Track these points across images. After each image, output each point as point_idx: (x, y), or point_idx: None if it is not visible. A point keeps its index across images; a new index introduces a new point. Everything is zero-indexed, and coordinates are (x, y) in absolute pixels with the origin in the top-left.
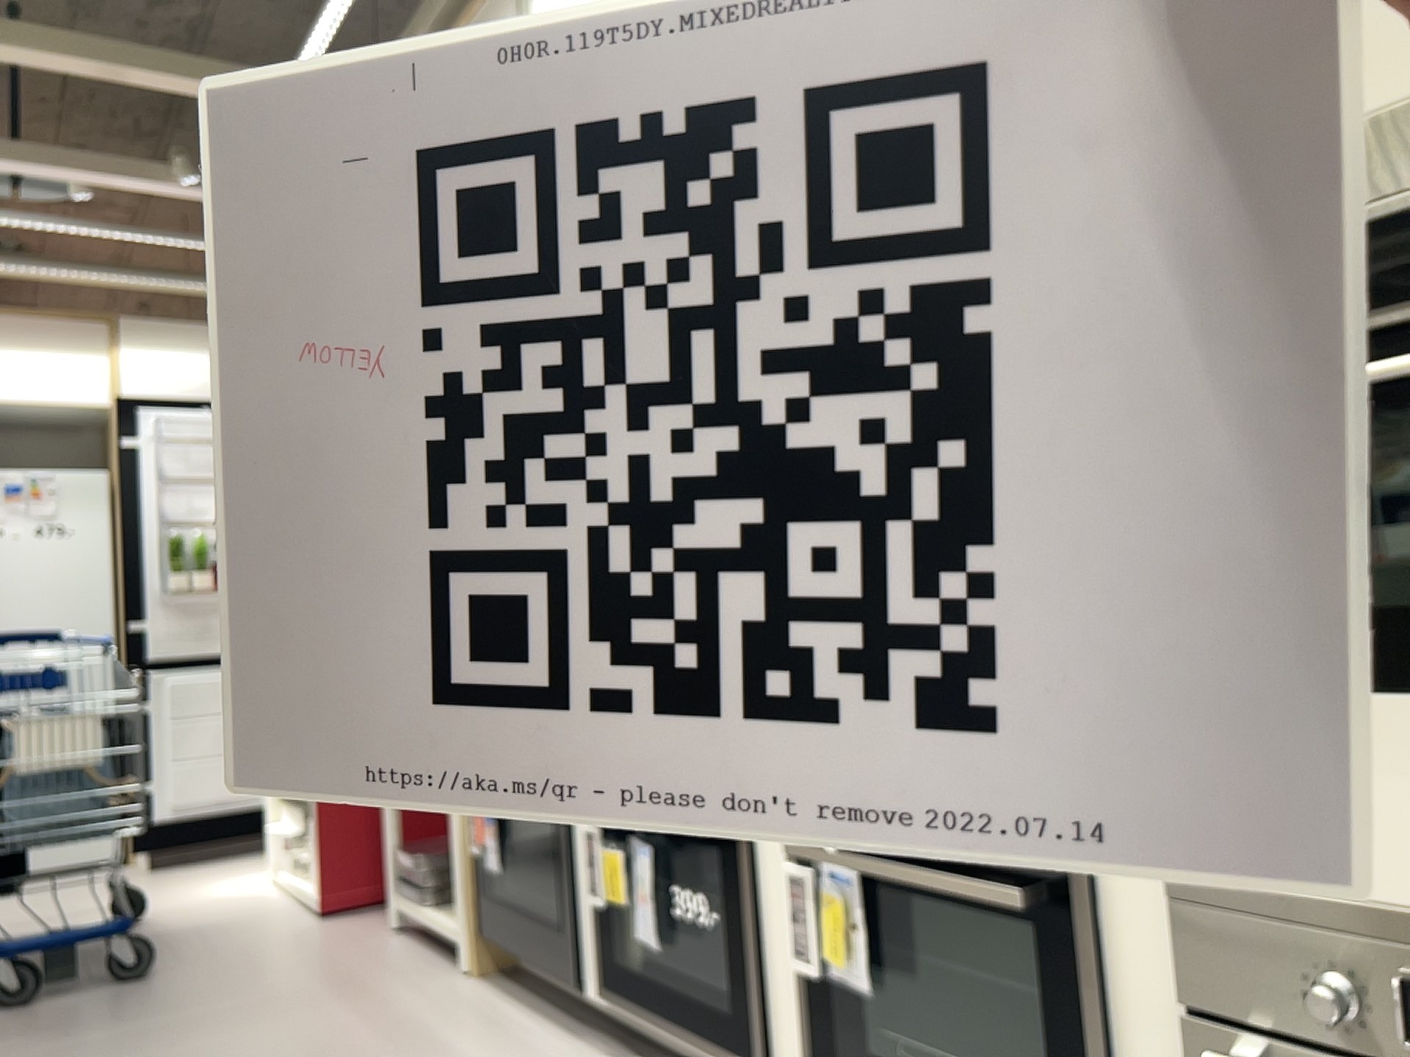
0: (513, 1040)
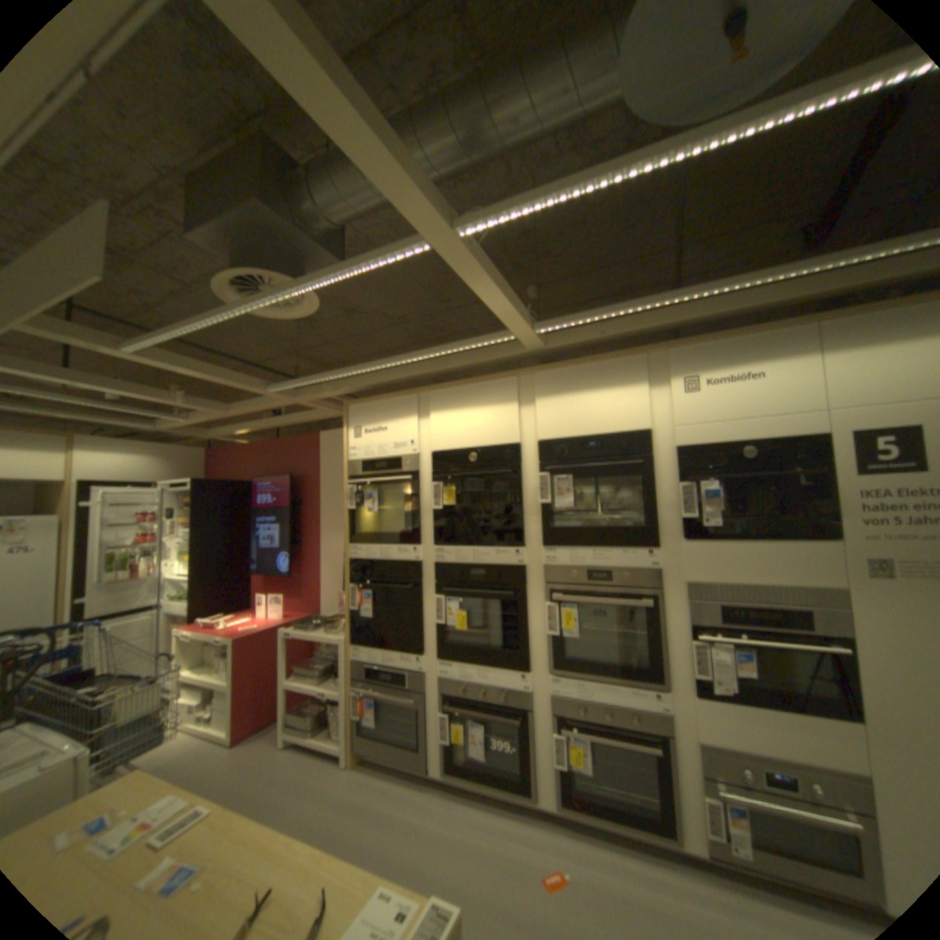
0: (399, 803)
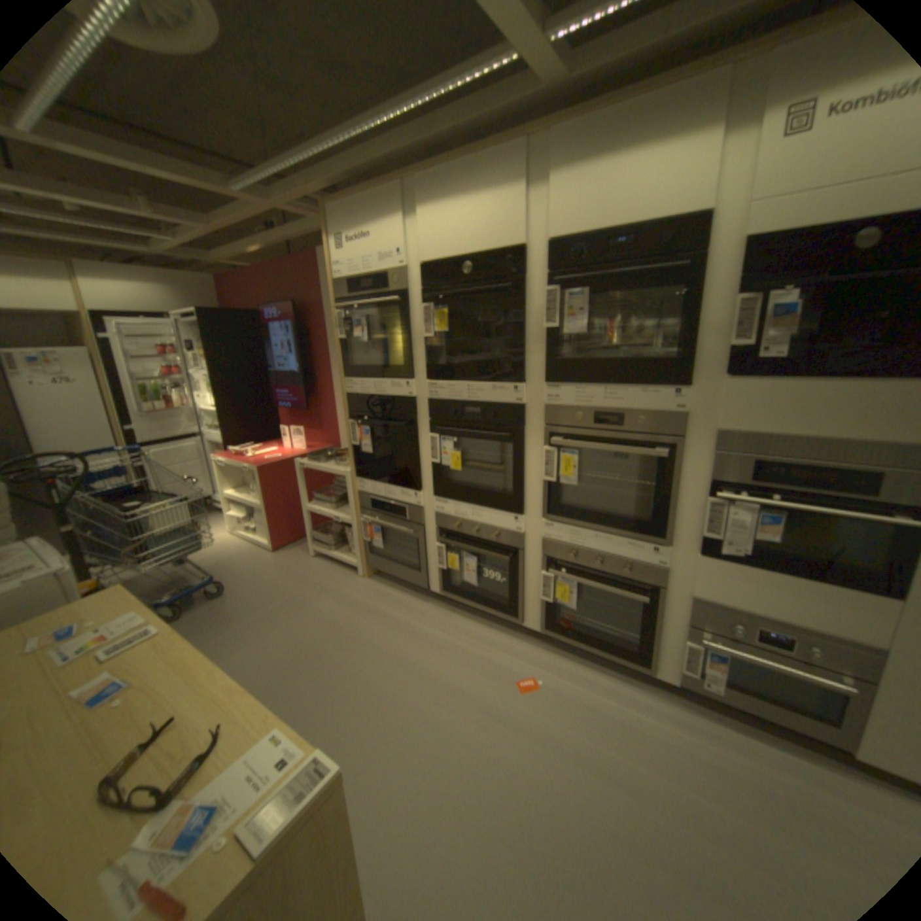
0: (404, 607)
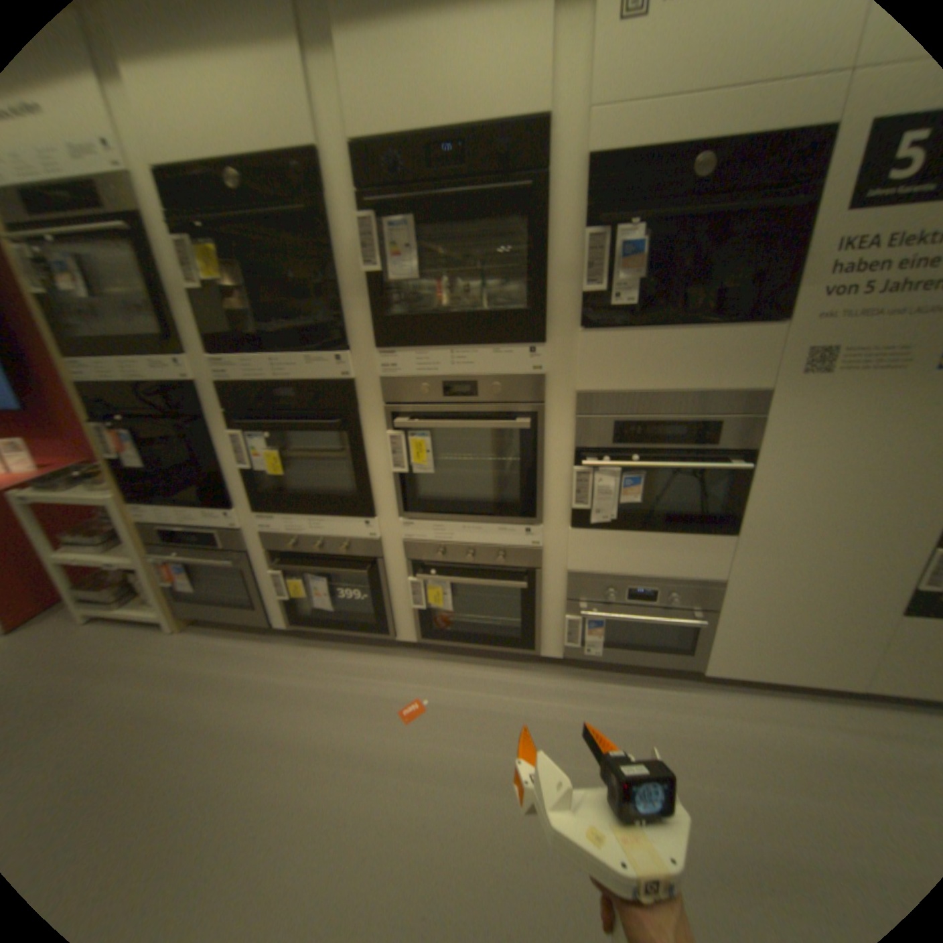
0: (238, 659)
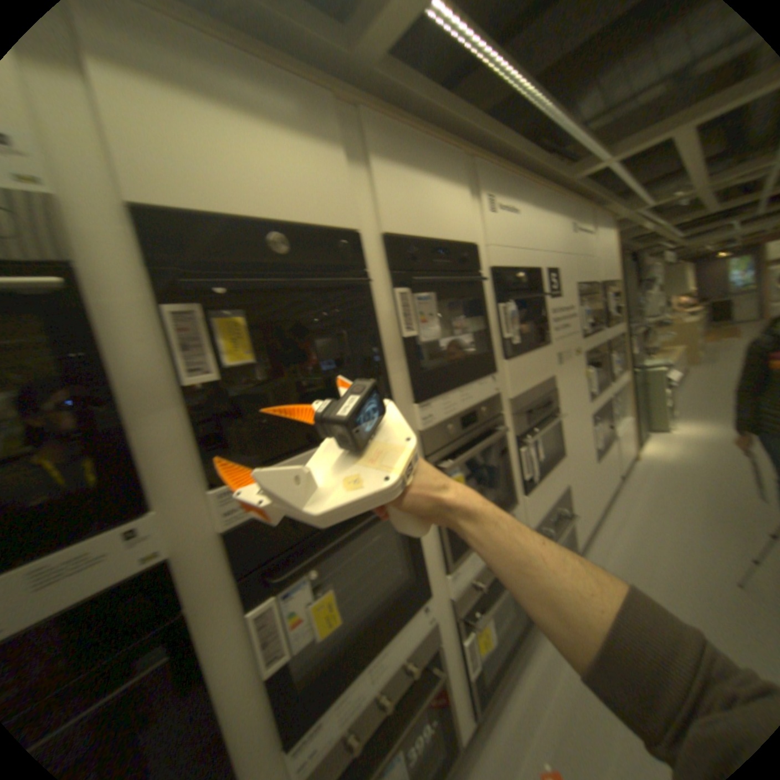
0: None
